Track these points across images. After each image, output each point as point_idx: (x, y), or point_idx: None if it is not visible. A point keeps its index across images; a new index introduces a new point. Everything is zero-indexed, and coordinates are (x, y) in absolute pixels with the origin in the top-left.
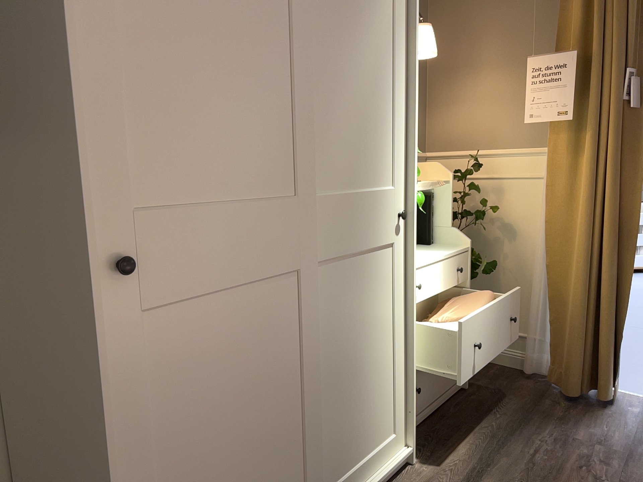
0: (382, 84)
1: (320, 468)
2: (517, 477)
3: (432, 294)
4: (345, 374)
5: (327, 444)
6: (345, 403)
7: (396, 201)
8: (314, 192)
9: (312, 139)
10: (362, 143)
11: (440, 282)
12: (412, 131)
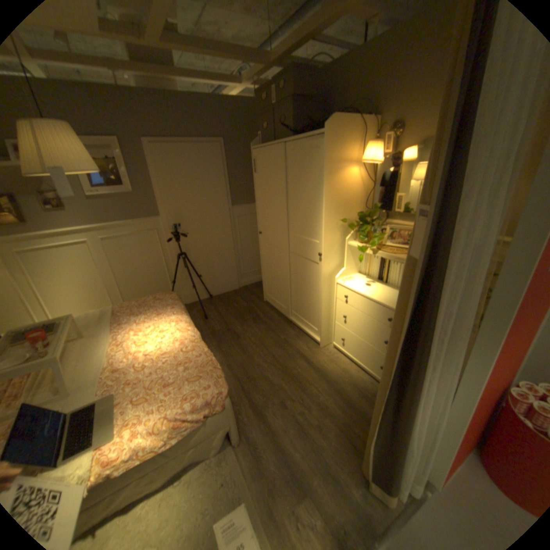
0: (314, 198)
1: (291, 305)
2: (299, 373)
3: (363, 313)
4: (299, 290)
5: (294, 302)
6: (299, 298)
7: (320, 248)
8: (289, 232)
9: (288, 217)
10: (305, 221)
11: (371, 313)
12: (324, 220)
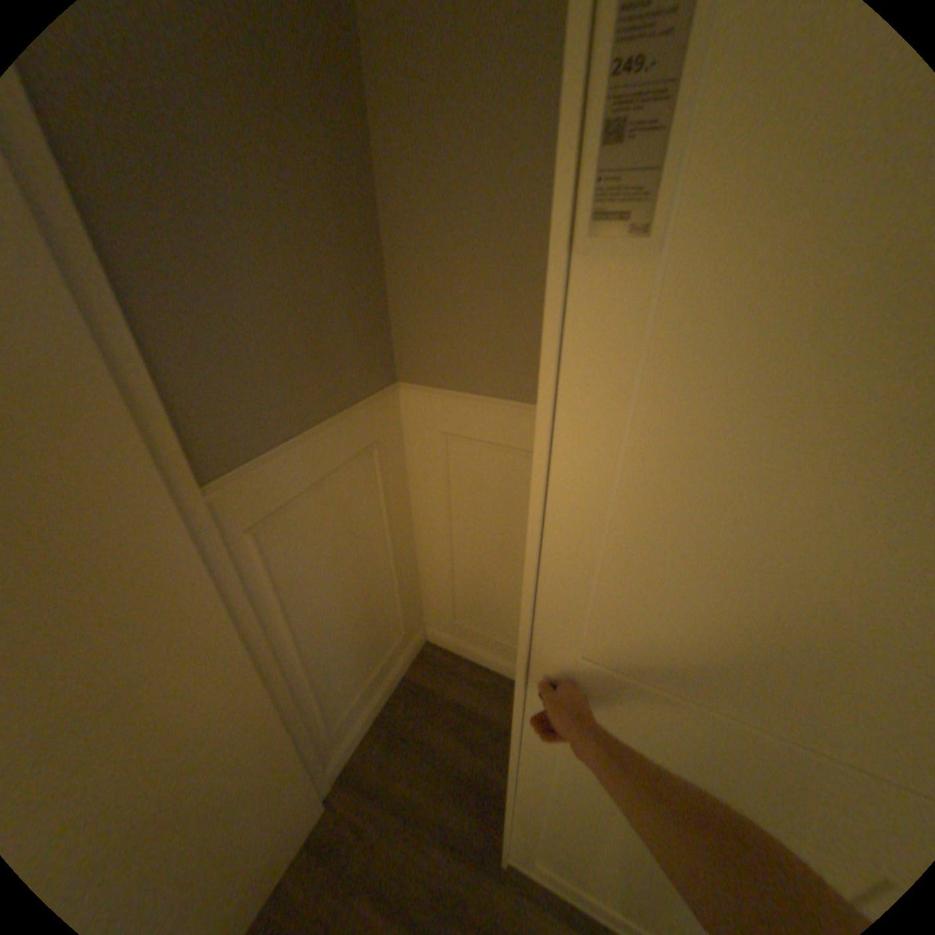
0: None
1: None
2: None
3: None
4: None
5: None
6: None
7: None
8: None
9: None
10: None
11: None
12: None
